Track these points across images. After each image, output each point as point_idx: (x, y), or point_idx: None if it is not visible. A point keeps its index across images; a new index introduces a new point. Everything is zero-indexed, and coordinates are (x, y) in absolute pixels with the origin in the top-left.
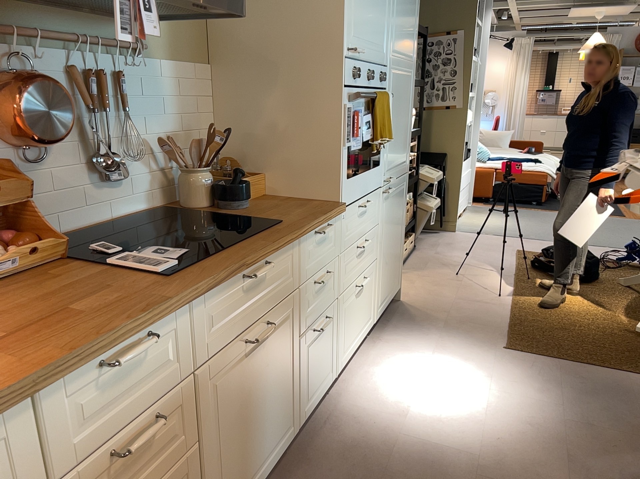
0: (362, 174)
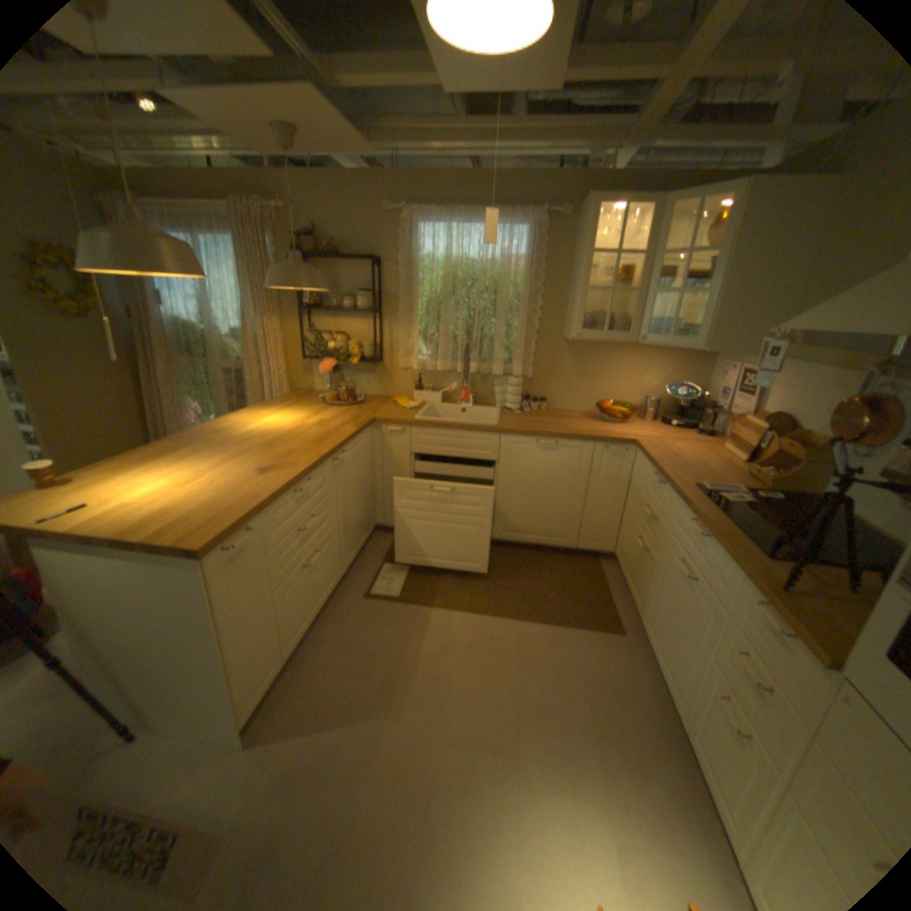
0: None
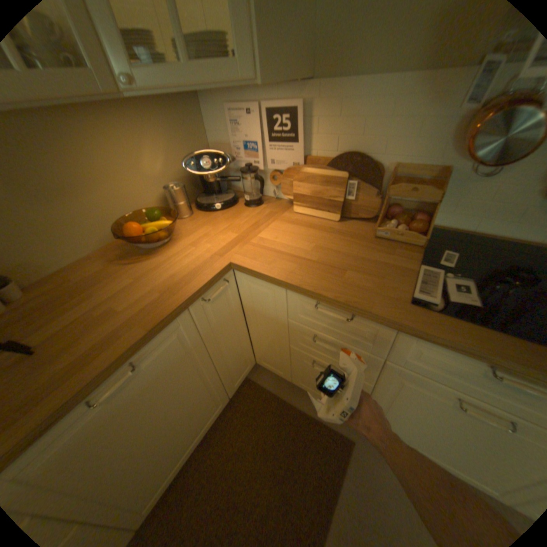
0: None
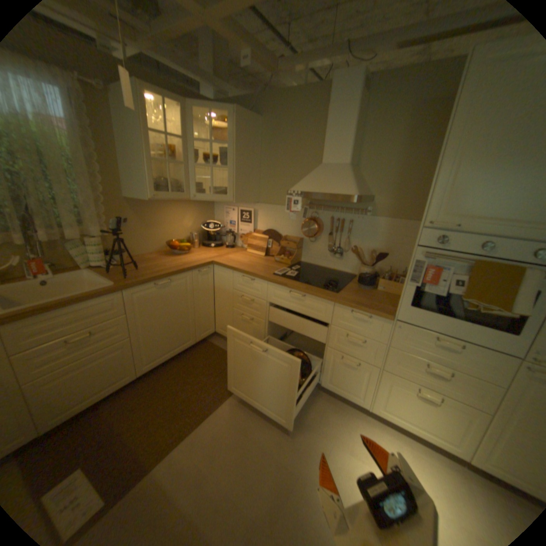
0: (450, 319)
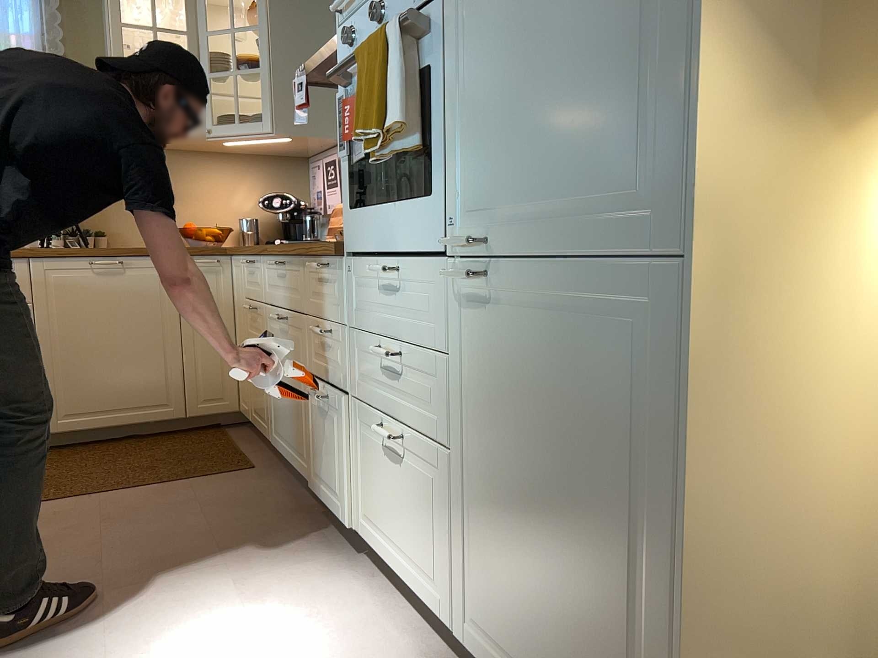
0: (382, 208)
